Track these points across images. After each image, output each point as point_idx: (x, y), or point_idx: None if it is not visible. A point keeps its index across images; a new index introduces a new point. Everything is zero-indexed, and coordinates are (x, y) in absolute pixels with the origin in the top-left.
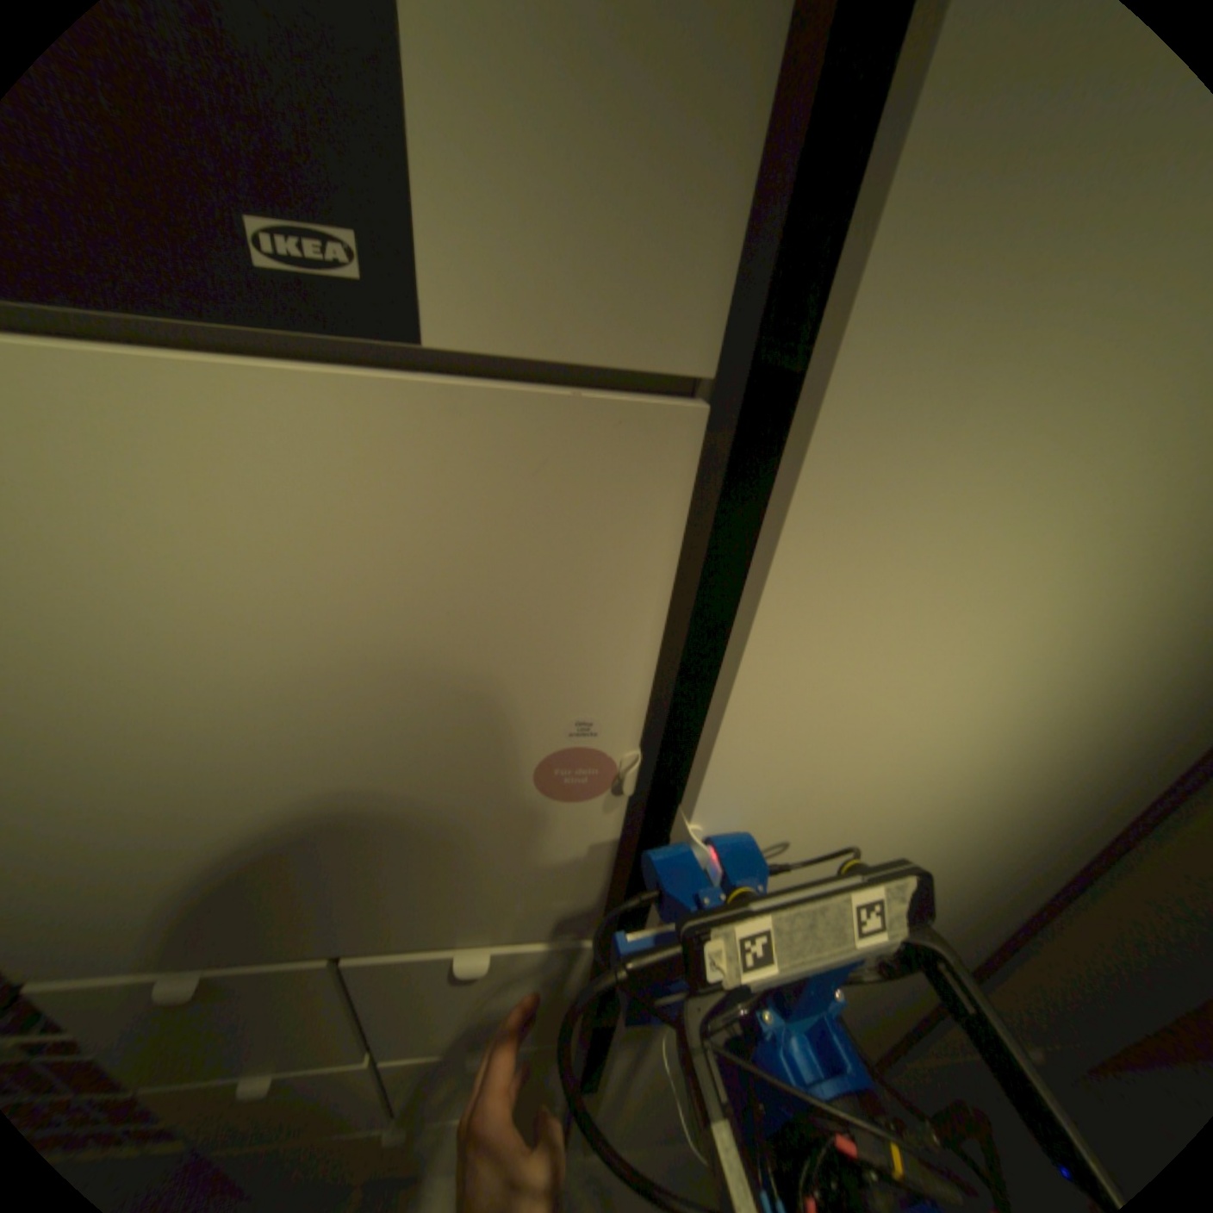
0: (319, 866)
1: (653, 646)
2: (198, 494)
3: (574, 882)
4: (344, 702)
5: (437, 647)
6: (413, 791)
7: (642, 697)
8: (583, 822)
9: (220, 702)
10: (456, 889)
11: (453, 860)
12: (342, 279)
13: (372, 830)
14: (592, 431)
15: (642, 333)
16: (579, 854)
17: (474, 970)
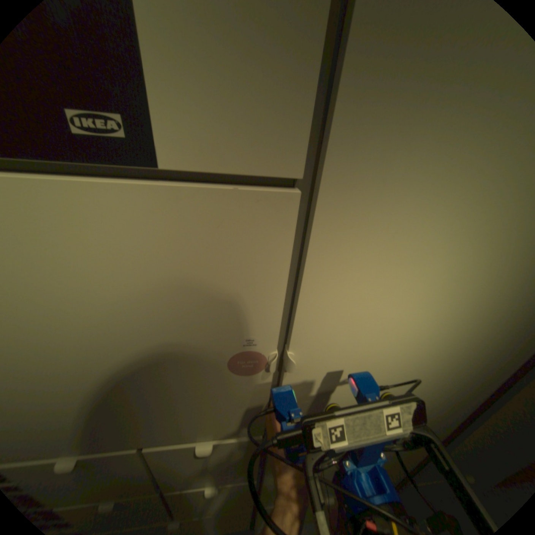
0: (128, 408)
1: (280, 303)
2: (55, 241)
3: (250, 411)
4: (134, 334)
5: (177, 307)
6: (170, 373)
7: (276, 326)
8: (252, 384)
9: (75, 336)
10: (194, 416)
11: (192, 403)
12: (117, 138)
13: (152, 391)
14: (244, 205)
15: (266, 158)
16: (251, 398)
17: (205, 452)
